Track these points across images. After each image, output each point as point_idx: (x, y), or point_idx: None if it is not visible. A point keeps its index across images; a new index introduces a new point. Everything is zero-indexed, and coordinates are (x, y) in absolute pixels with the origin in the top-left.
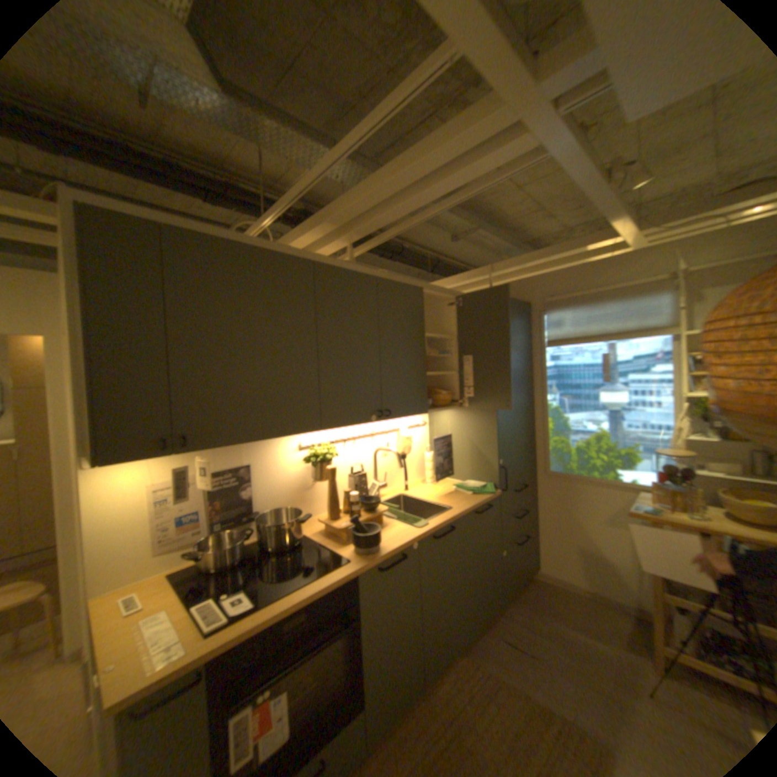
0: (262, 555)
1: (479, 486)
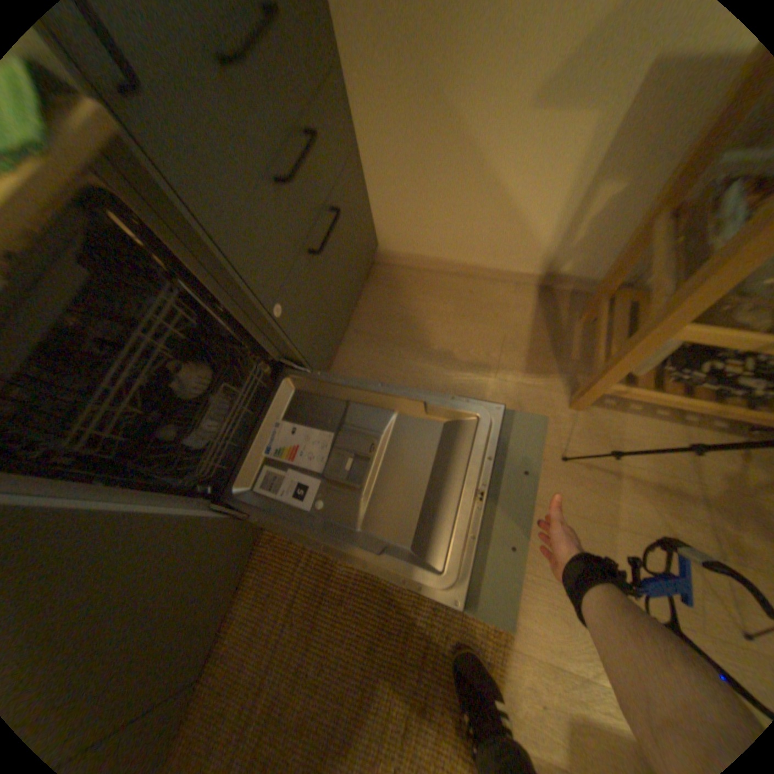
0: None
1: None
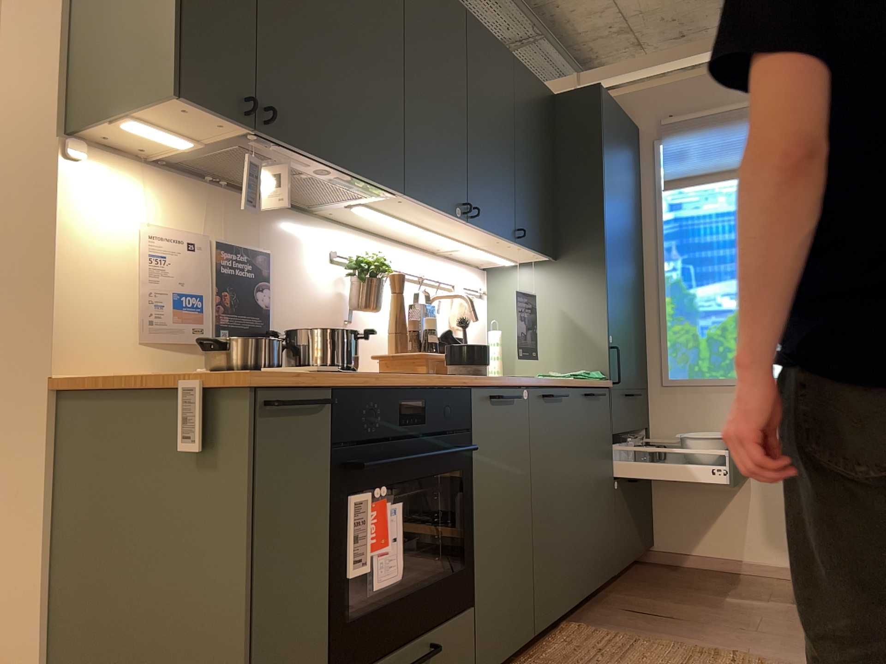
0: None
1: (582, 372)
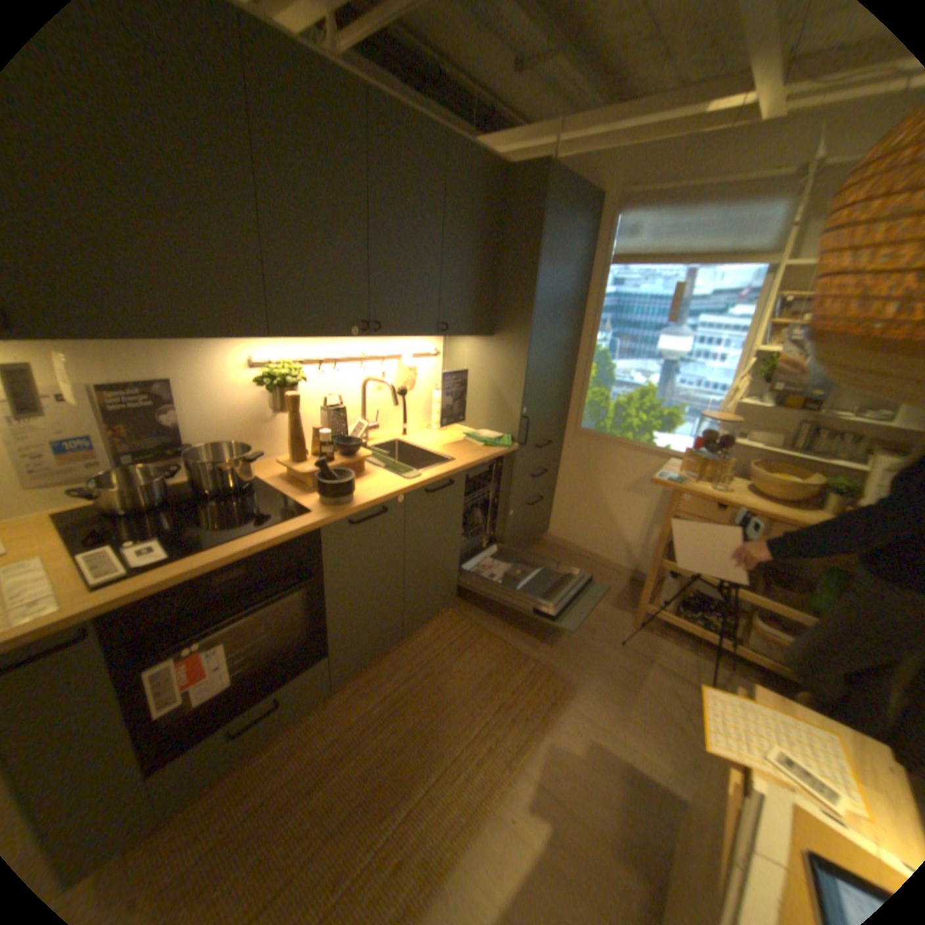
0: (195, 498)
1: (492, 438)
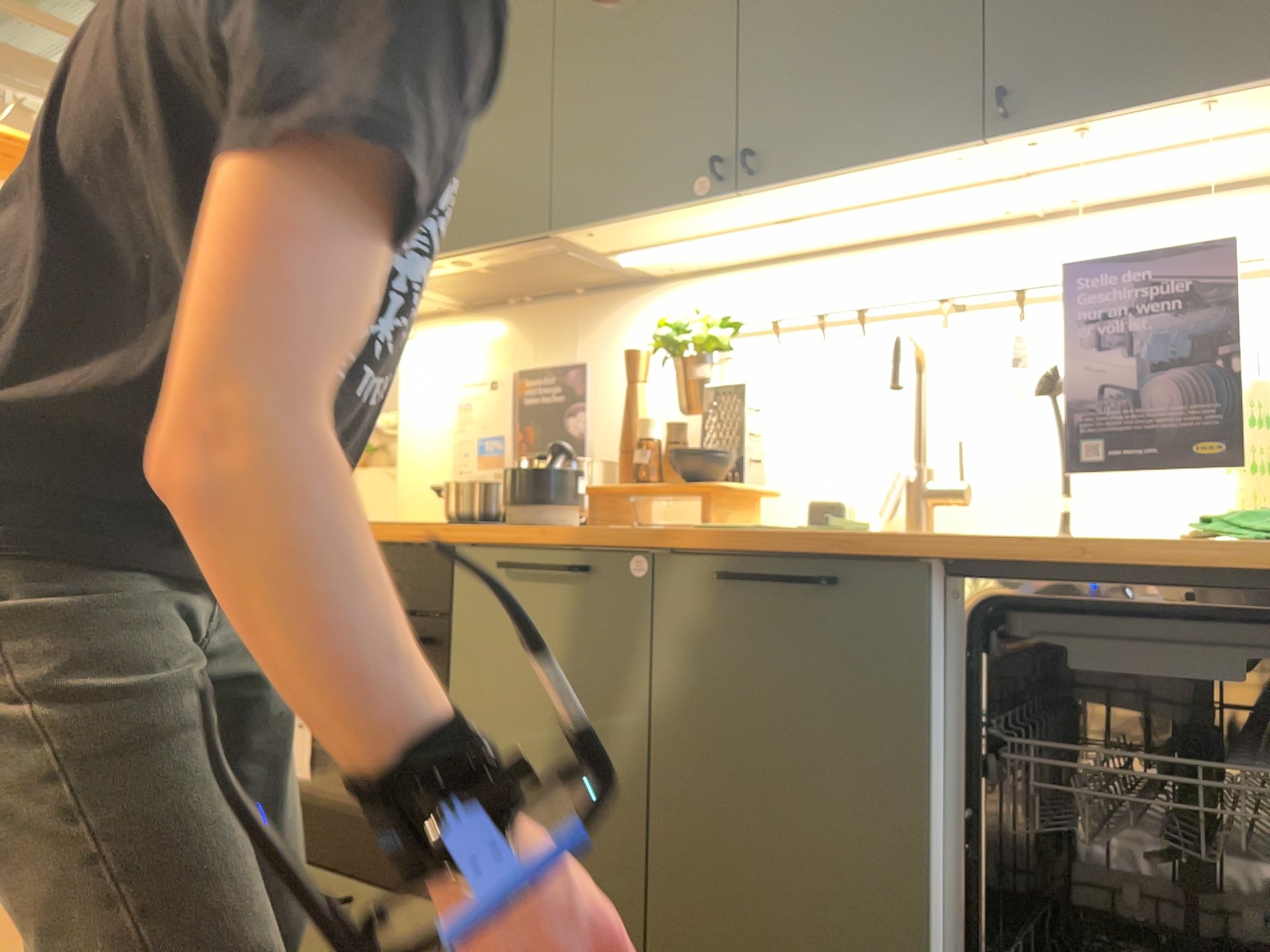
0: None
1: None
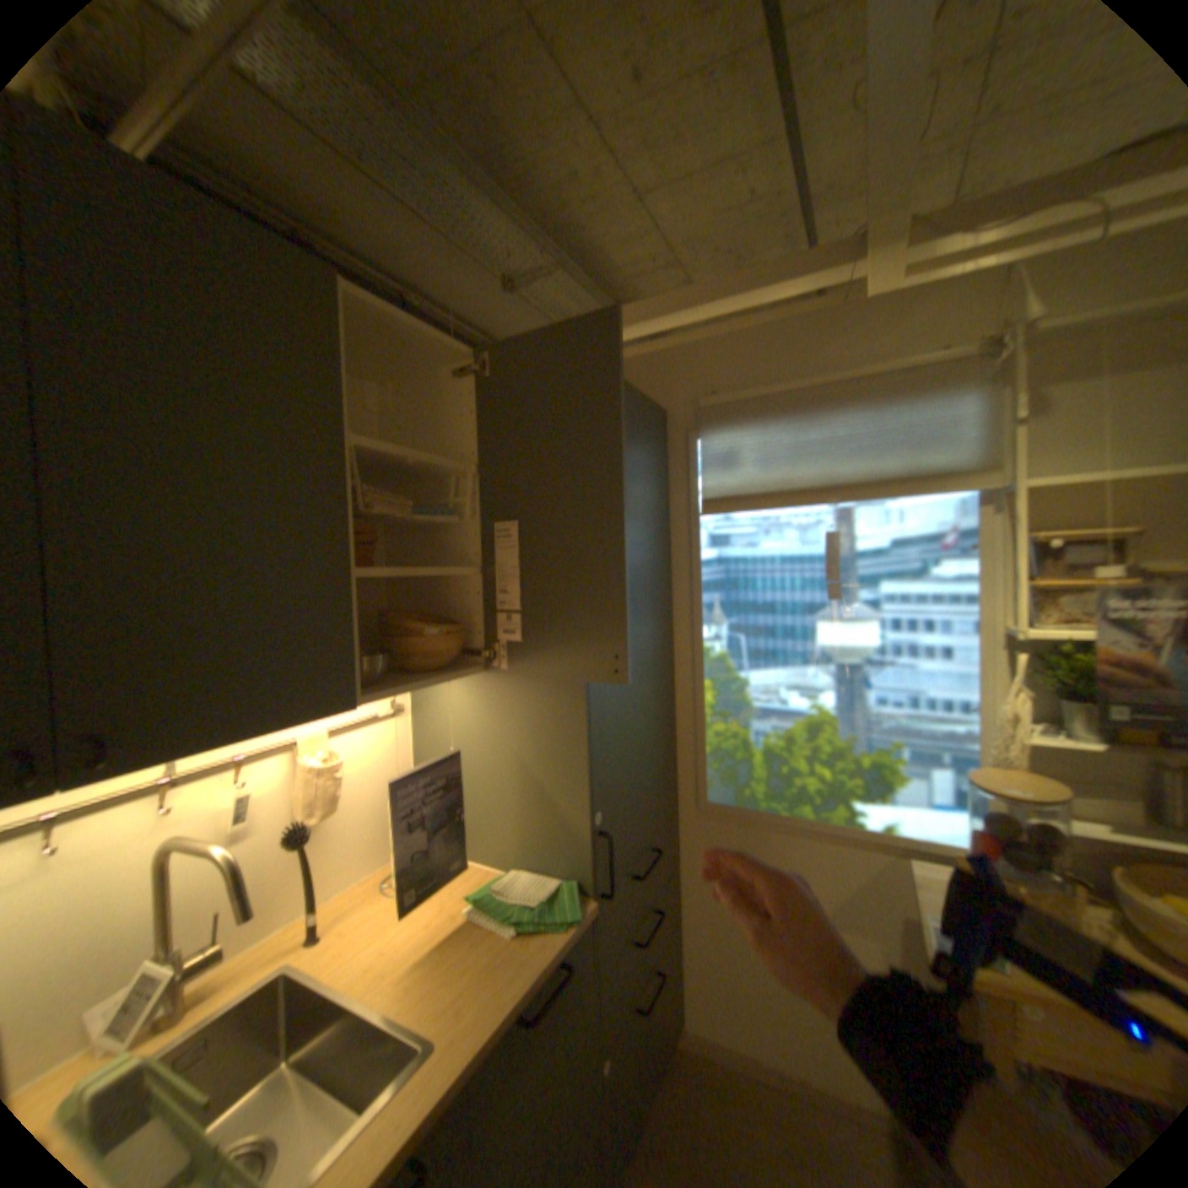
0: None
1: (537, 901)
